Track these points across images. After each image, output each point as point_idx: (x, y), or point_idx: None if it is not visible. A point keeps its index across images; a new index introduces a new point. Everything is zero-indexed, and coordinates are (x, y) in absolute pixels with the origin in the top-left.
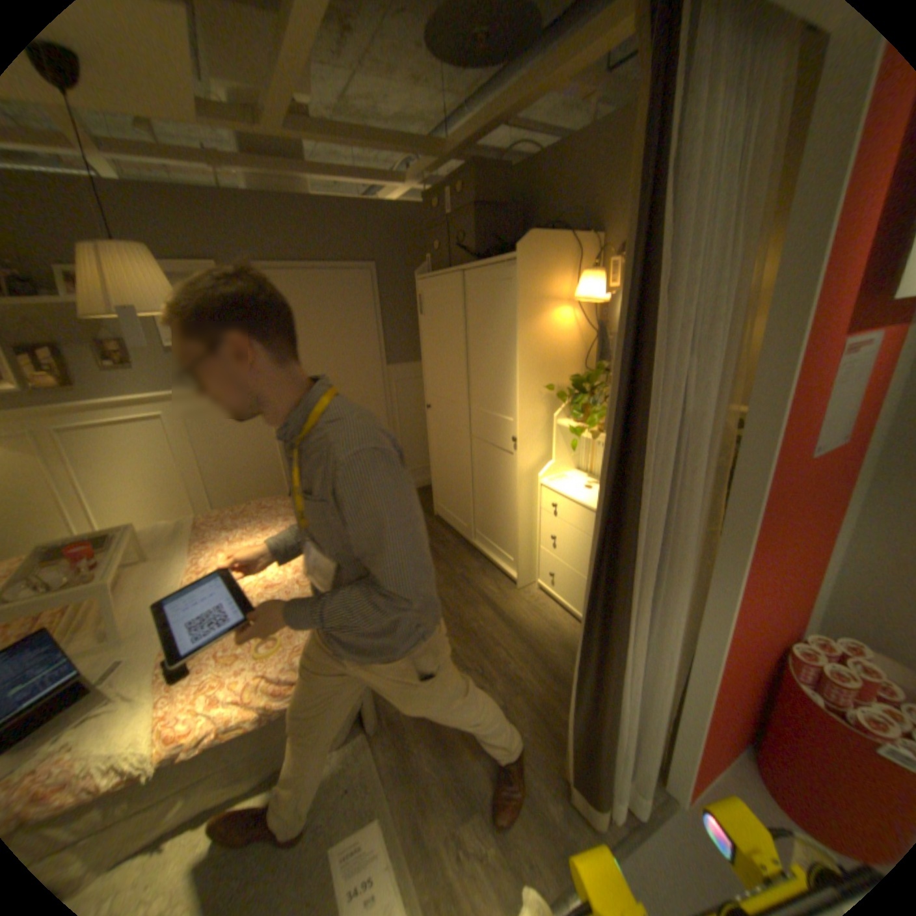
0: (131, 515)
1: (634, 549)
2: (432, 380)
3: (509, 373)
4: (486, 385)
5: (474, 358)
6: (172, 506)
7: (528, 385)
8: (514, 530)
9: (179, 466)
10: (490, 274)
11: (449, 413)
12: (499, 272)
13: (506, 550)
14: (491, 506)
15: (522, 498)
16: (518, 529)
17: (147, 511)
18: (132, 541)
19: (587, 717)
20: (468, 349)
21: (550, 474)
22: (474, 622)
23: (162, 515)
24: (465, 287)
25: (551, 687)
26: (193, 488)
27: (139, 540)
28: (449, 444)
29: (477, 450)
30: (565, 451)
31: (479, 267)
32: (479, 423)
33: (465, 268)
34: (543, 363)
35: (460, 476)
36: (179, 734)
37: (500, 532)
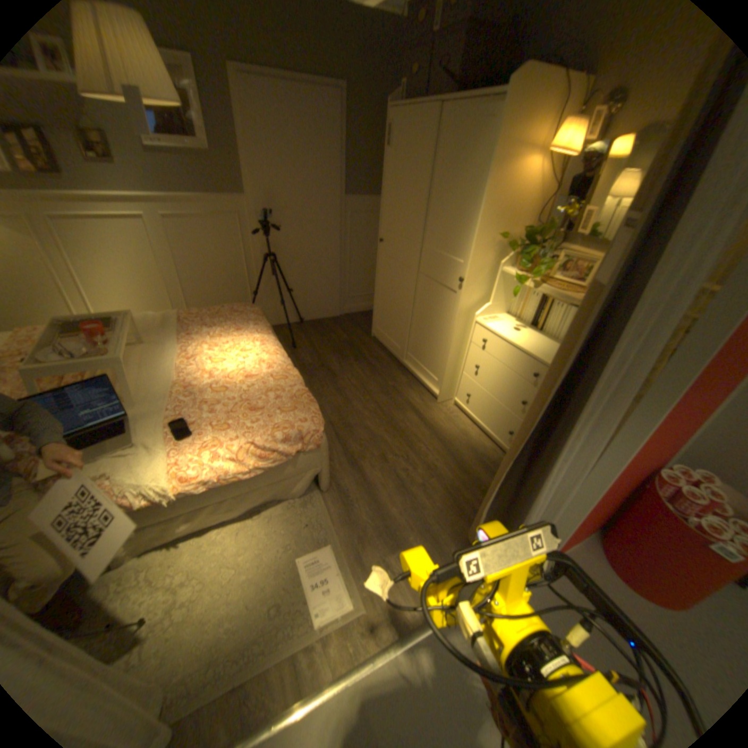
0: (121, 303)
1: (578, 384)
2: (389, 214)
3: (470, 216)
4: (443, 226)
5: (436, 197)
6: (155, 300)
7: (486, 230)
8: (444, 357)
9: (160, 265)
10: (472, 108)
11: (401, 248)
12: (483, 108)
13: (432, 372)
14: (426, 335)
15: (457, 332)
16: (448, 356)
17: (135, 302)
18: (132, 325)
19: (498, 500)
20: (431, 187)
21: (483, 314)
22: (402, 422)
23: (147, 306)
24: (441, 121)
25: (459, 475)
26: (172, 287)
27: (137, 325)
28: (396, 277)
29: (422, 285)
30: (502, 296)
31: (461, 99)
32: (429, 261)
33: (445, 99)
34: (504, 210)
35: (402, 306)
36: (192, 475)
37: (430, 357)
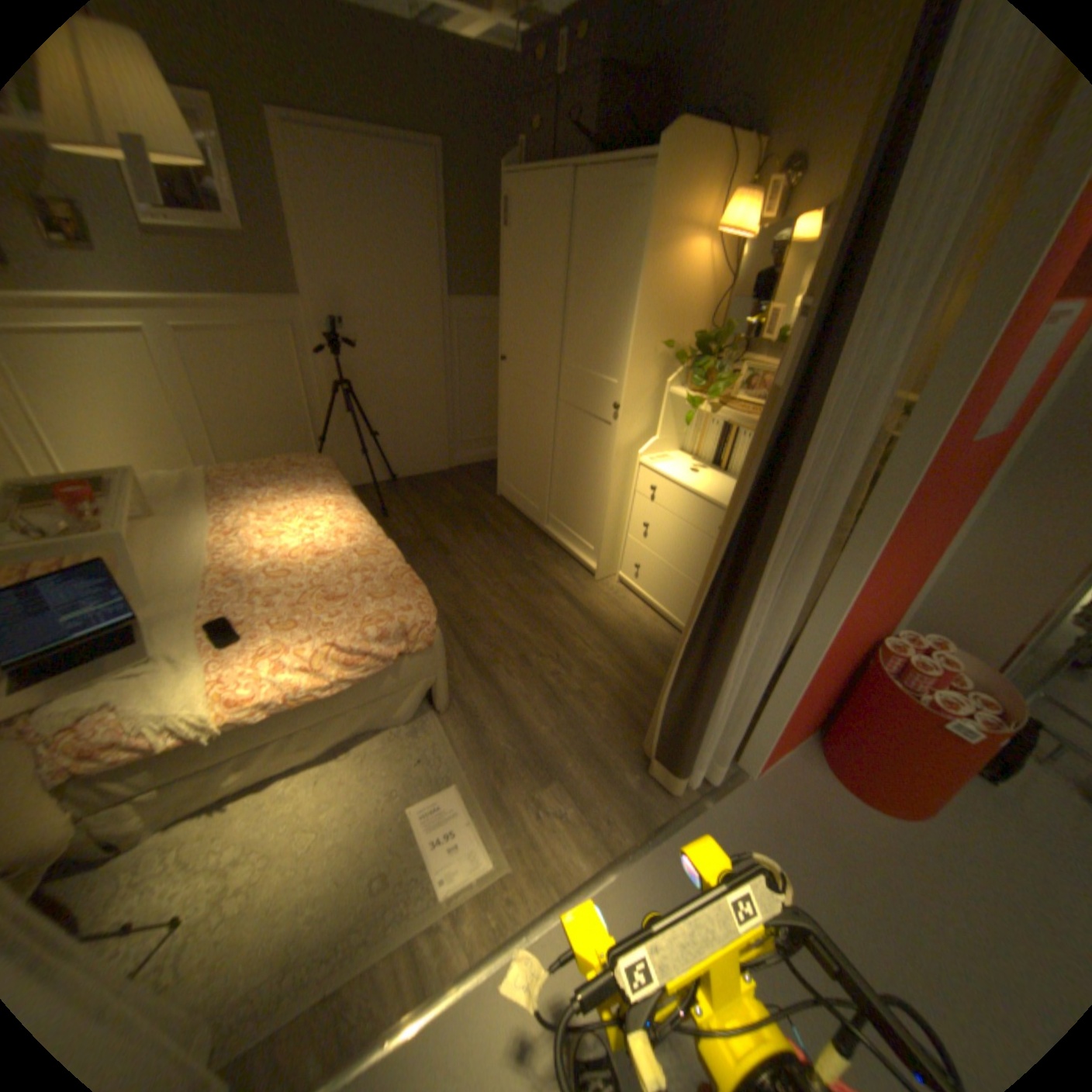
0: (113, 461)
1: (769, 526)
2: (511, 322)
3: (622, 320)
4: (587, 335)
5: (575, 296)
6: (167, 455)
7: (644, 338)
8: (600, 515)
9: (173, 402)
10: (615, 177)
11: (532, 368)
12: (629, 176)
13: (585, 538)
14: (573, 487)
15: (616, 478)
16: (606, 514)
17: (134, 459)
18: (136, 489)
19: (682, 694)
20: (568, 283)
21: (649, 453)
22: (547, 610)
23: (154, 465)
24: (576, 193)
25: (630, 675)
26: (193, 435)
27: (144, 488)
28: (527, 409)
29: (563, 418)
30: (672, 427)
31: (600, 164)
32: (572, 384)
33: (579, 164)
34: (666, 311)
35: (537, 449)
36: (245, 695)
37: (581, 518)
